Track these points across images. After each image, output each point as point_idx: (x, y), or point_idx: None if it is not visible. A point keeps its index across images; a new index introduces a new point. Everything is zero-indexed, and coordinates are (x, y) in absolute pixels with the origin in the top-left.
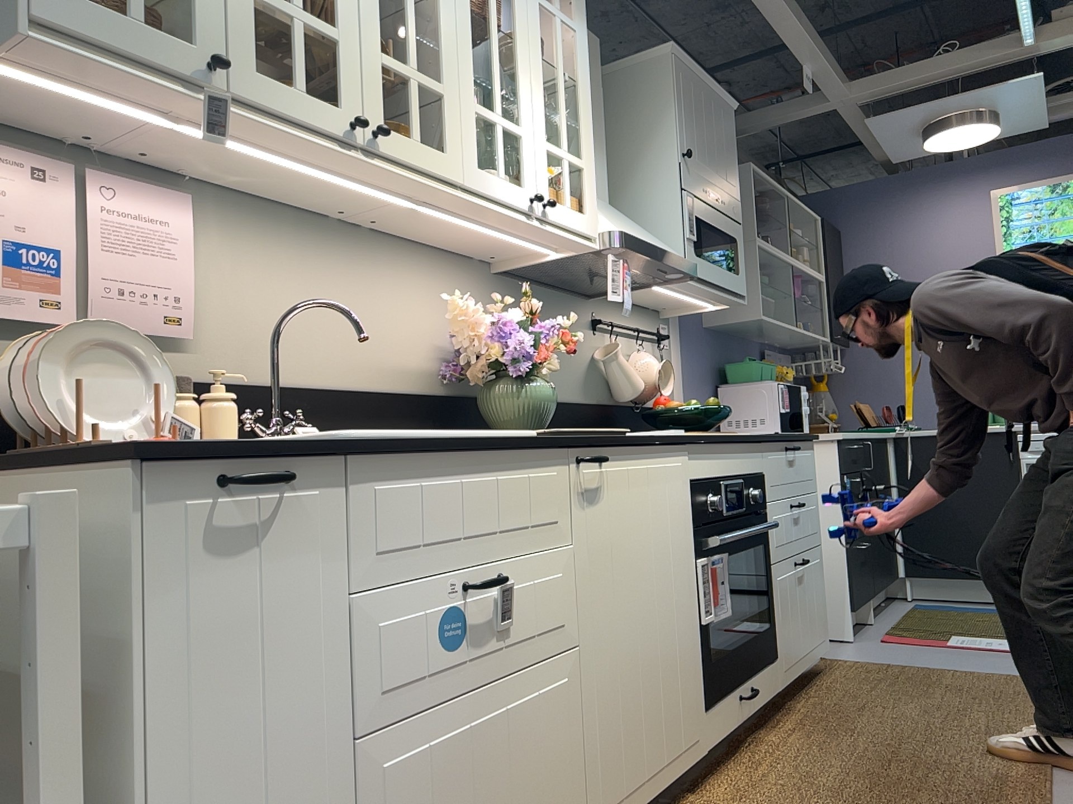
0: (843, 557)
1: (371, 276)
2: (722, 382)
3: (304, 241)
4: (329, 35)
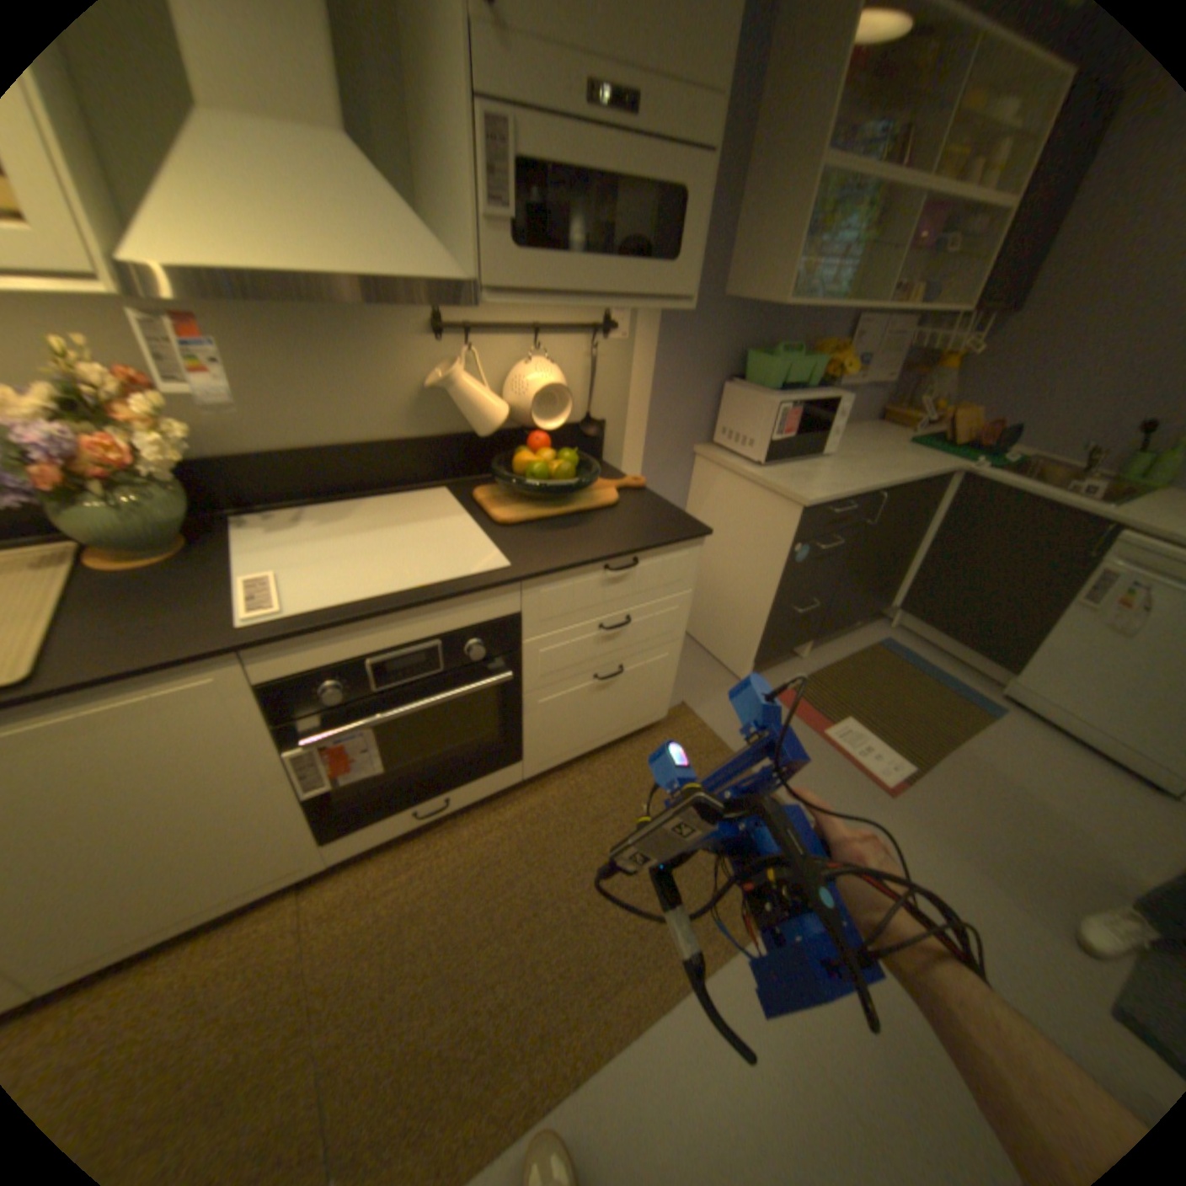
0: (763, 620)
1: None
2: (740, 370)
3: None
4: None
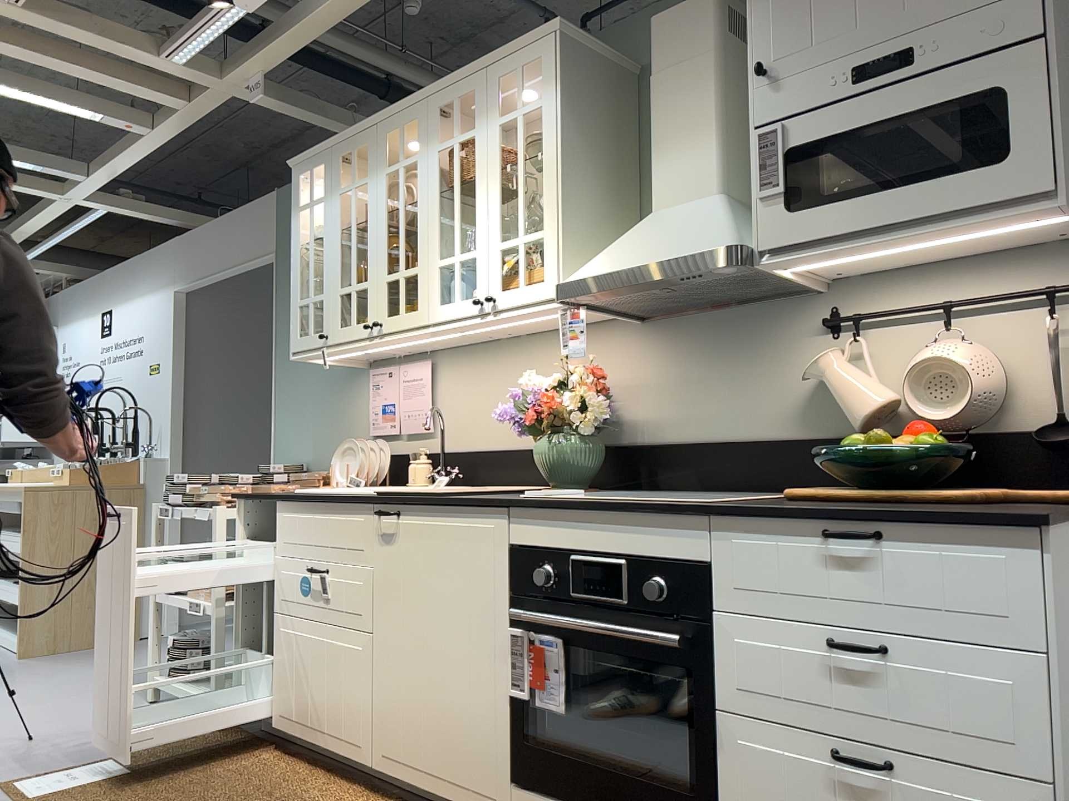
0: None
1: (525, 367)
2: None
3: (485, 359)
4: (364, 287)
